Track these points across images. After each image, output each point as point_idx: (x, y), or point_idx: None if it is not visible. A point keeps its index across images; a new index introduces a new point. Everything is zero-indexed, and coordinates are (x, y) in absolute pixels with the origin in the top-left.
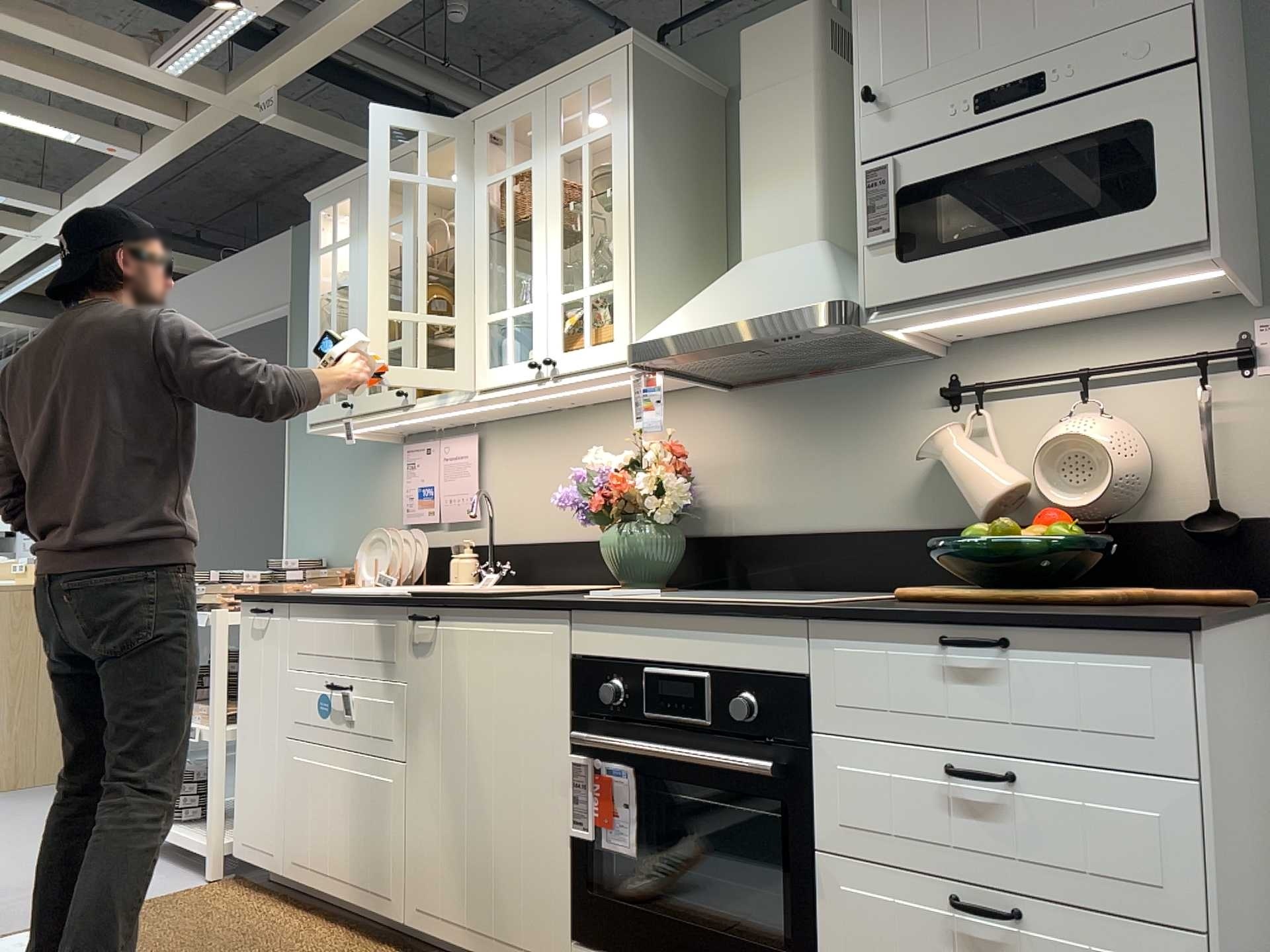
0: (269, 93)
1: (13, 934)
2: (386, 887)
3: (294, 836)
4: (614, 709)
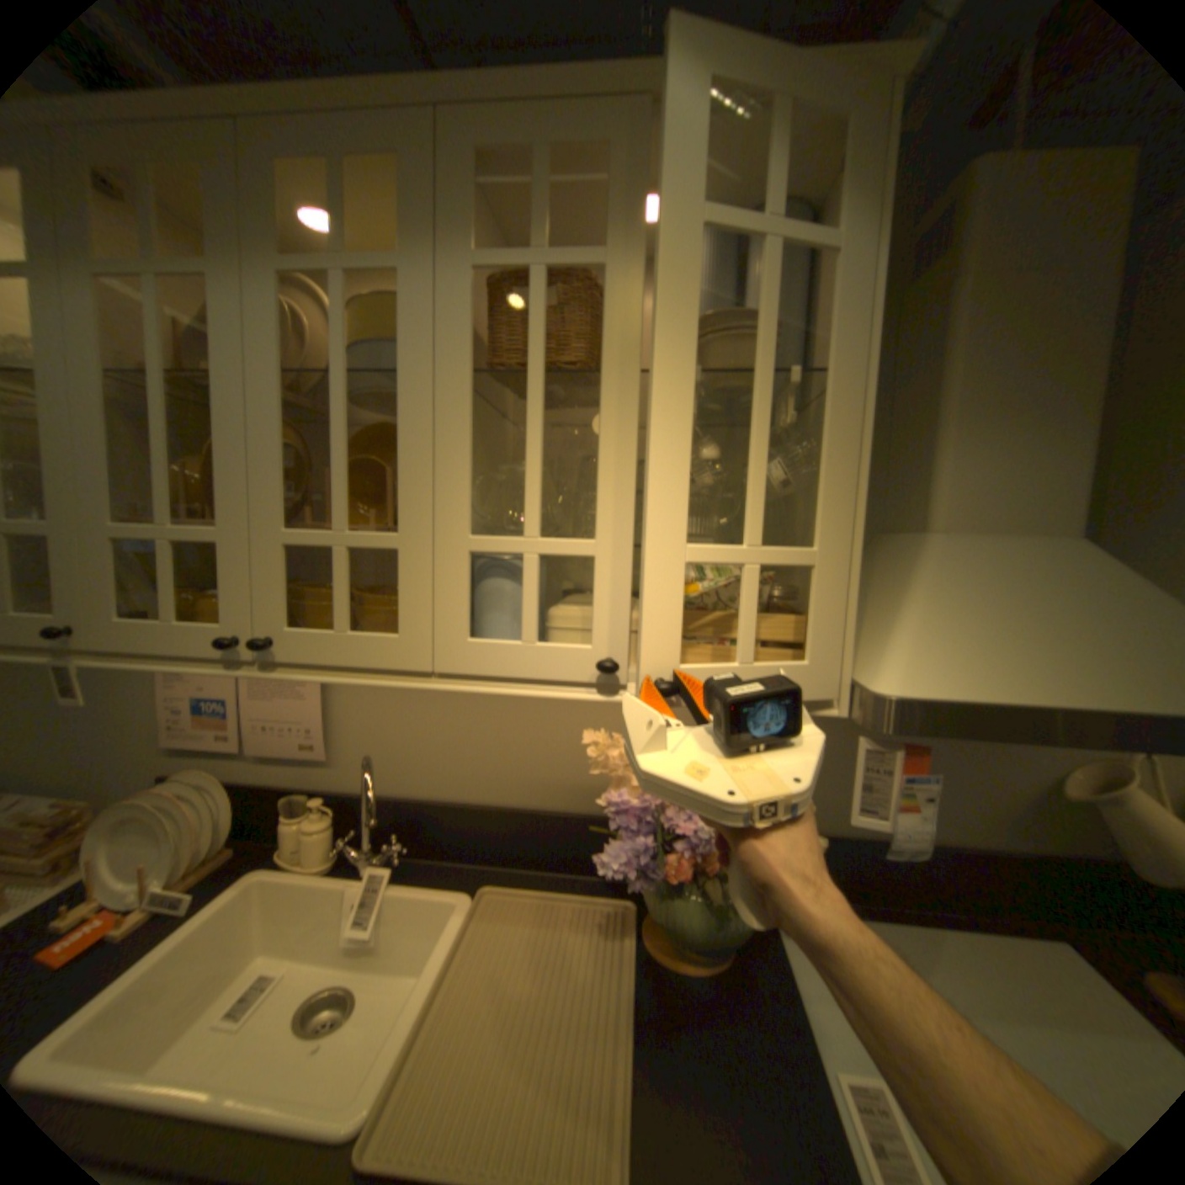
0: None
1: None
2: None
3: None
4: None
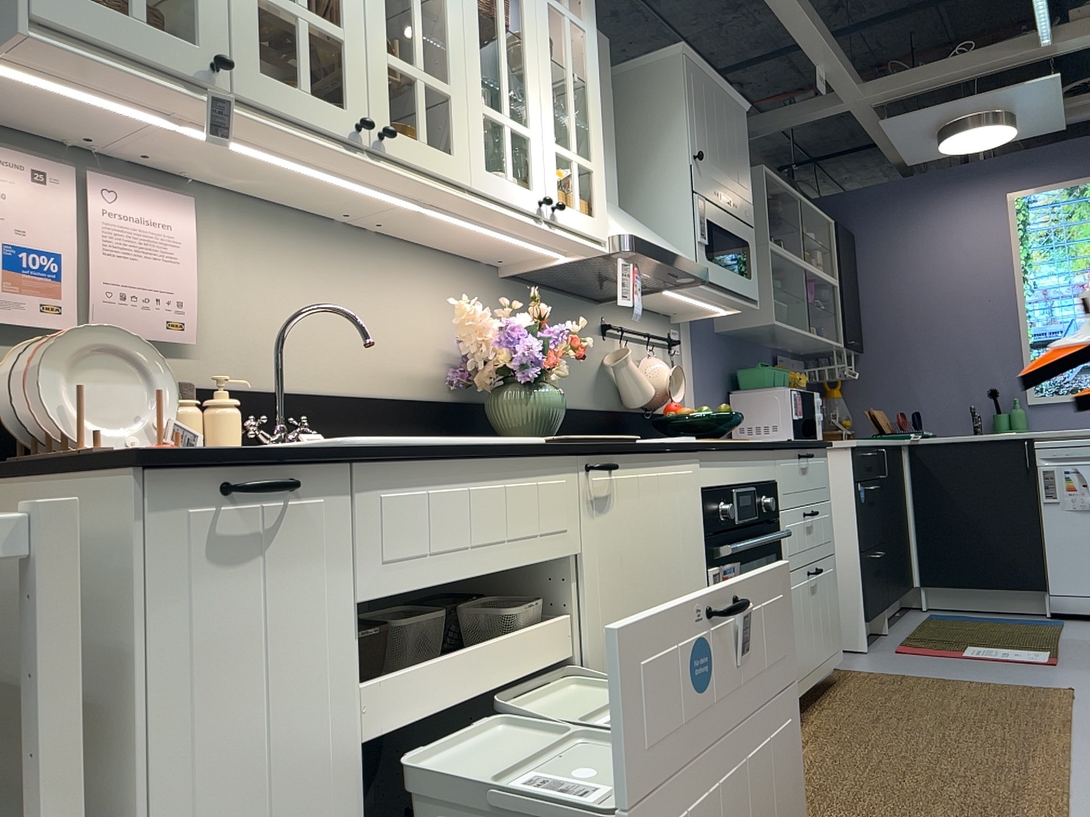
0: None
1: None
2: None
3: None
4: (729, 522)
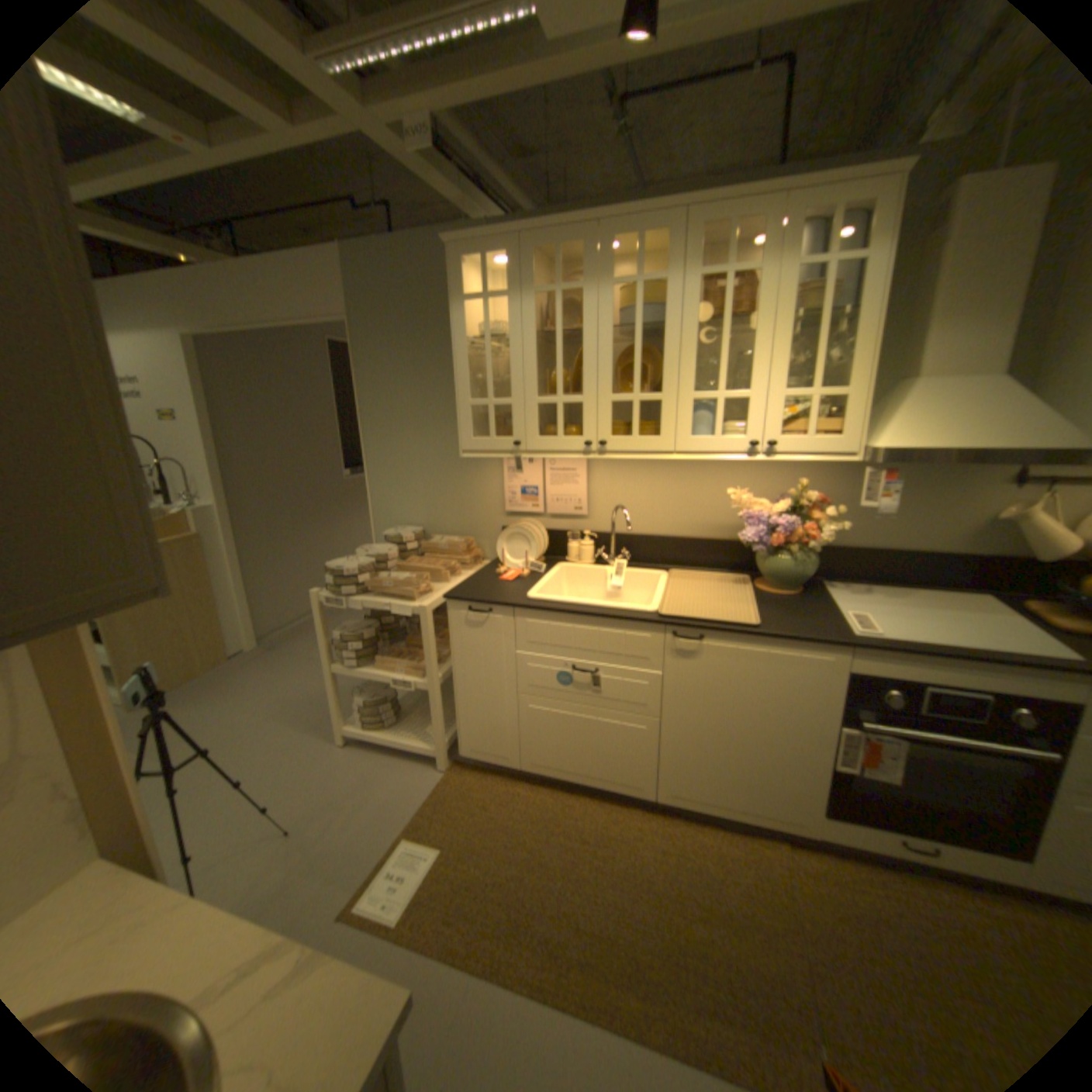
0: (417, 112)
1: (367, 876)
2: (639, 783)
3: (534, 750)
4: (896, 709)
